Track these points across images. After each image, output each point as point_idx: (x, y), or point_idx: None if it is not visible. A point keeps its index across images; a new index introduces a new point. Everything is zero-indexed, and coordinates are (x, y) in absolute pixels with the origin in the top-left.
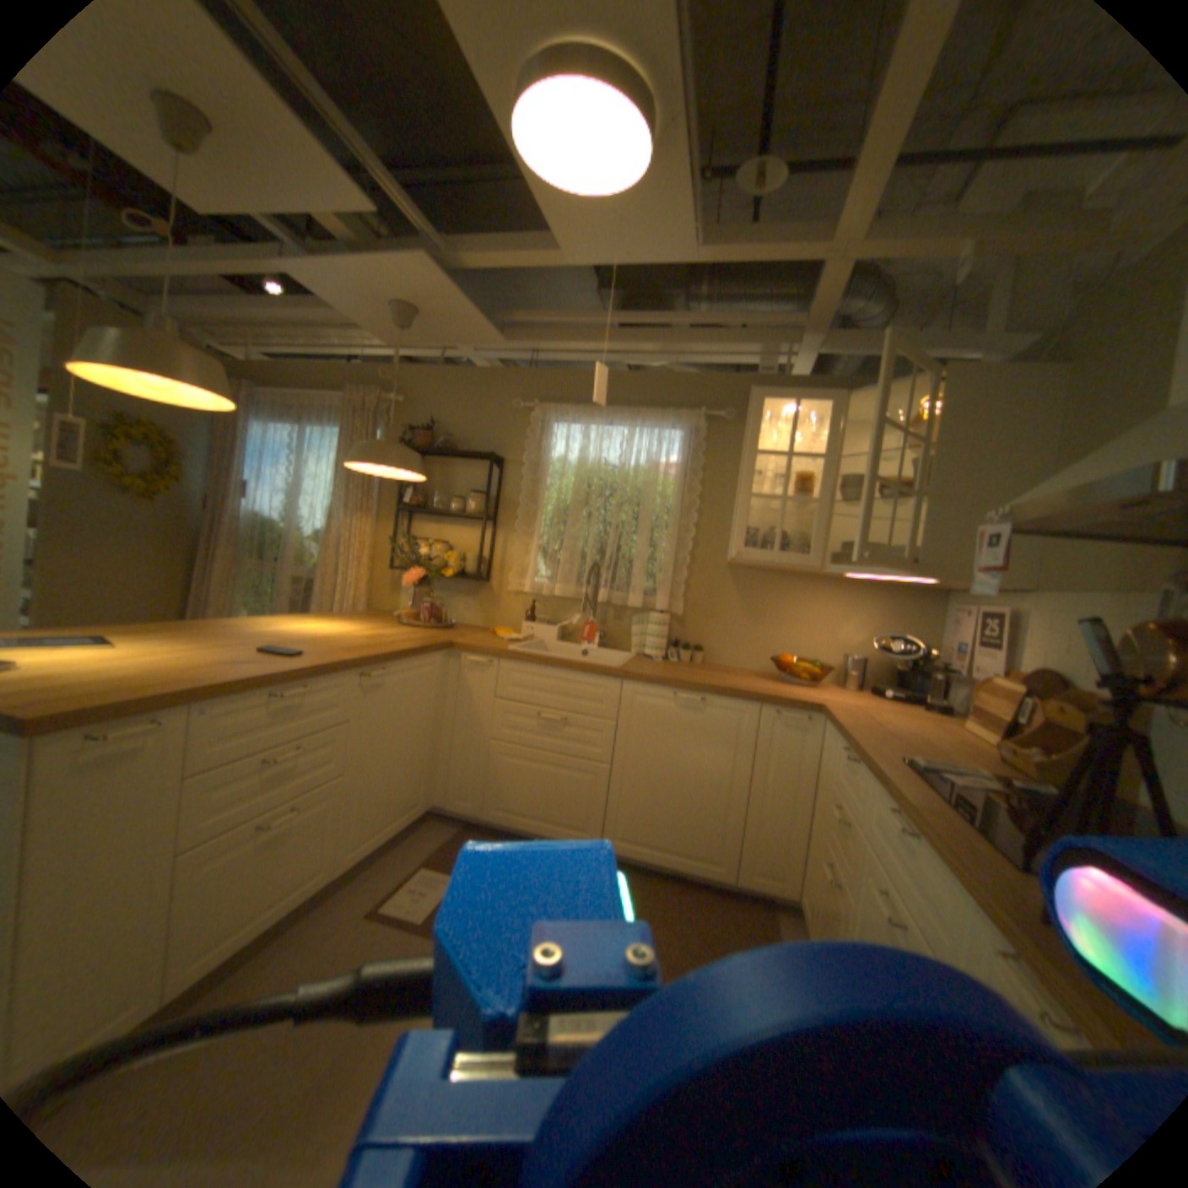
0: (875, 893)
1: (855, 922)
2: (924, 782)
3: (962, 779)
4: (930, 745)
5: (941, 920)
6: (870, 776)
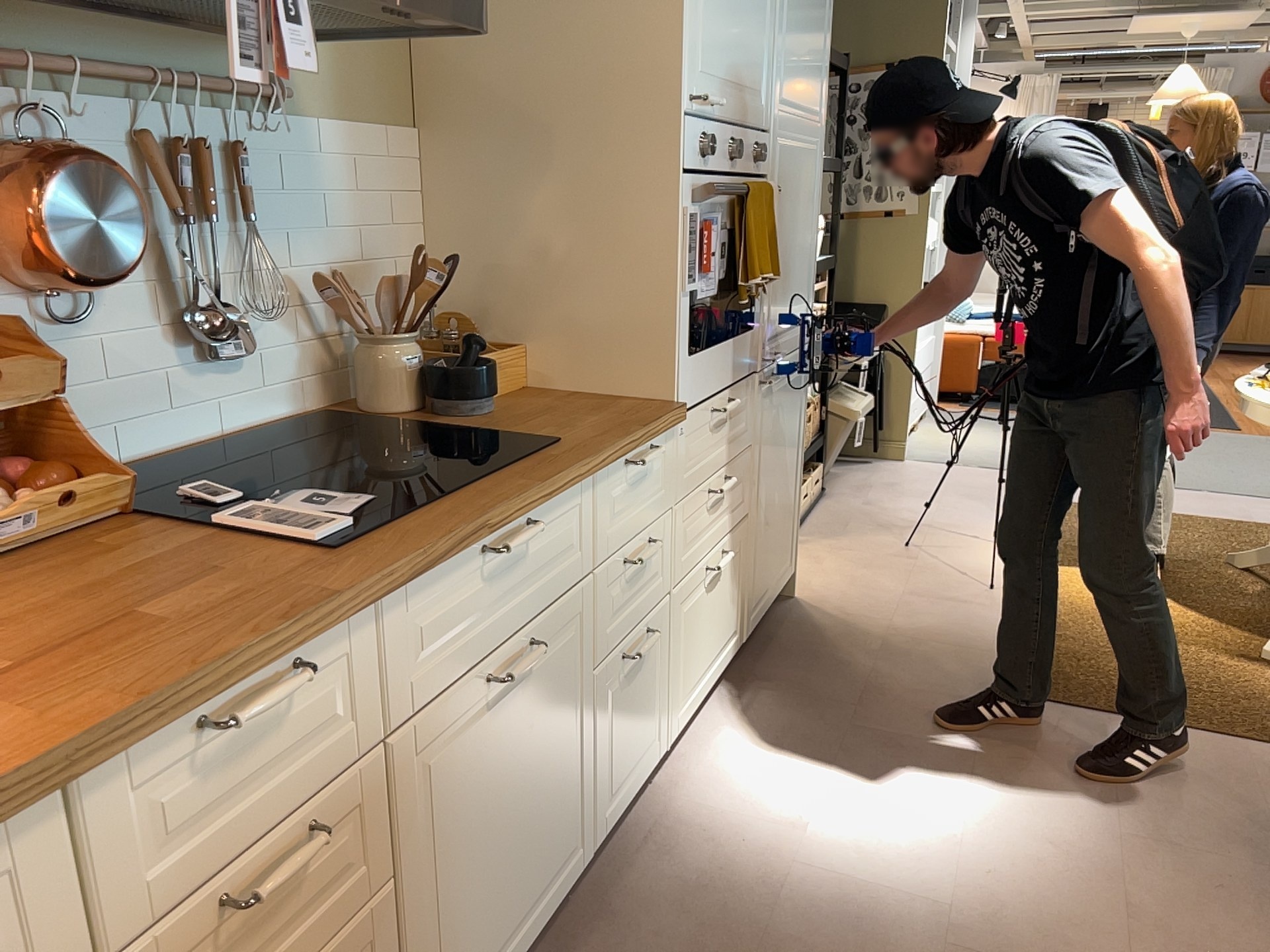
0: (454, 731)
1: (414, 869)
2: (413, 511)
3: (306, 514)
4: (9, 617)
5: (567, 549)
6: (370, 616)
